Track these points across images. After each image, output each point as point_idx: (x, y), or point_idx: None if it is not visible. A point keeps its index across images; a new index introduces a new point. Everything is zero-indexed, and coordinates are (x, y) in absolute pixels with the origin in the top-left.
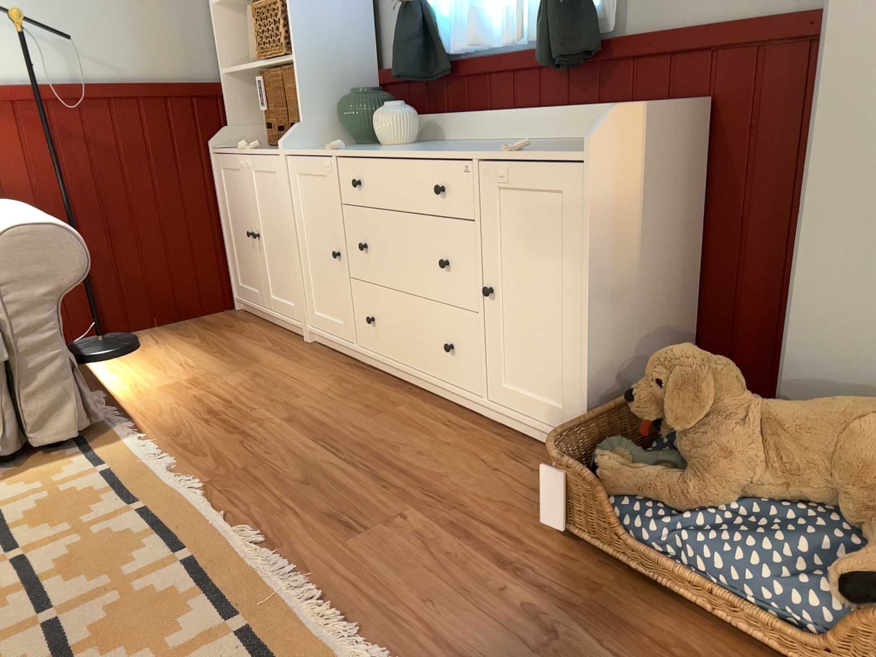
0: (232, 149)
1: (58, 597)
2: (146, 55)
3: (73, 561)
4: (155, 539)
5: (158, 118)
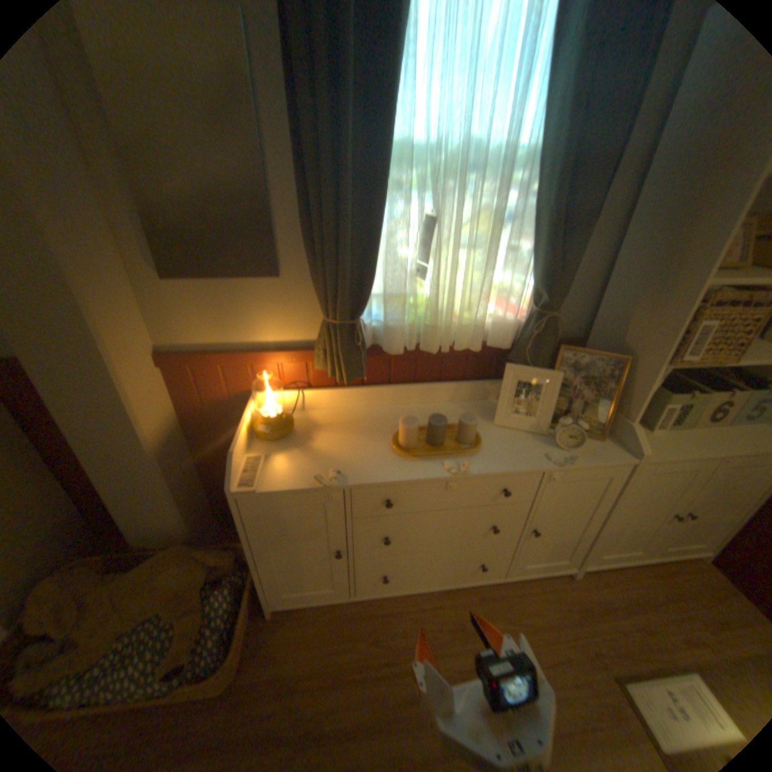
0: None
1: None
2: None
3: None
4: None
5: None
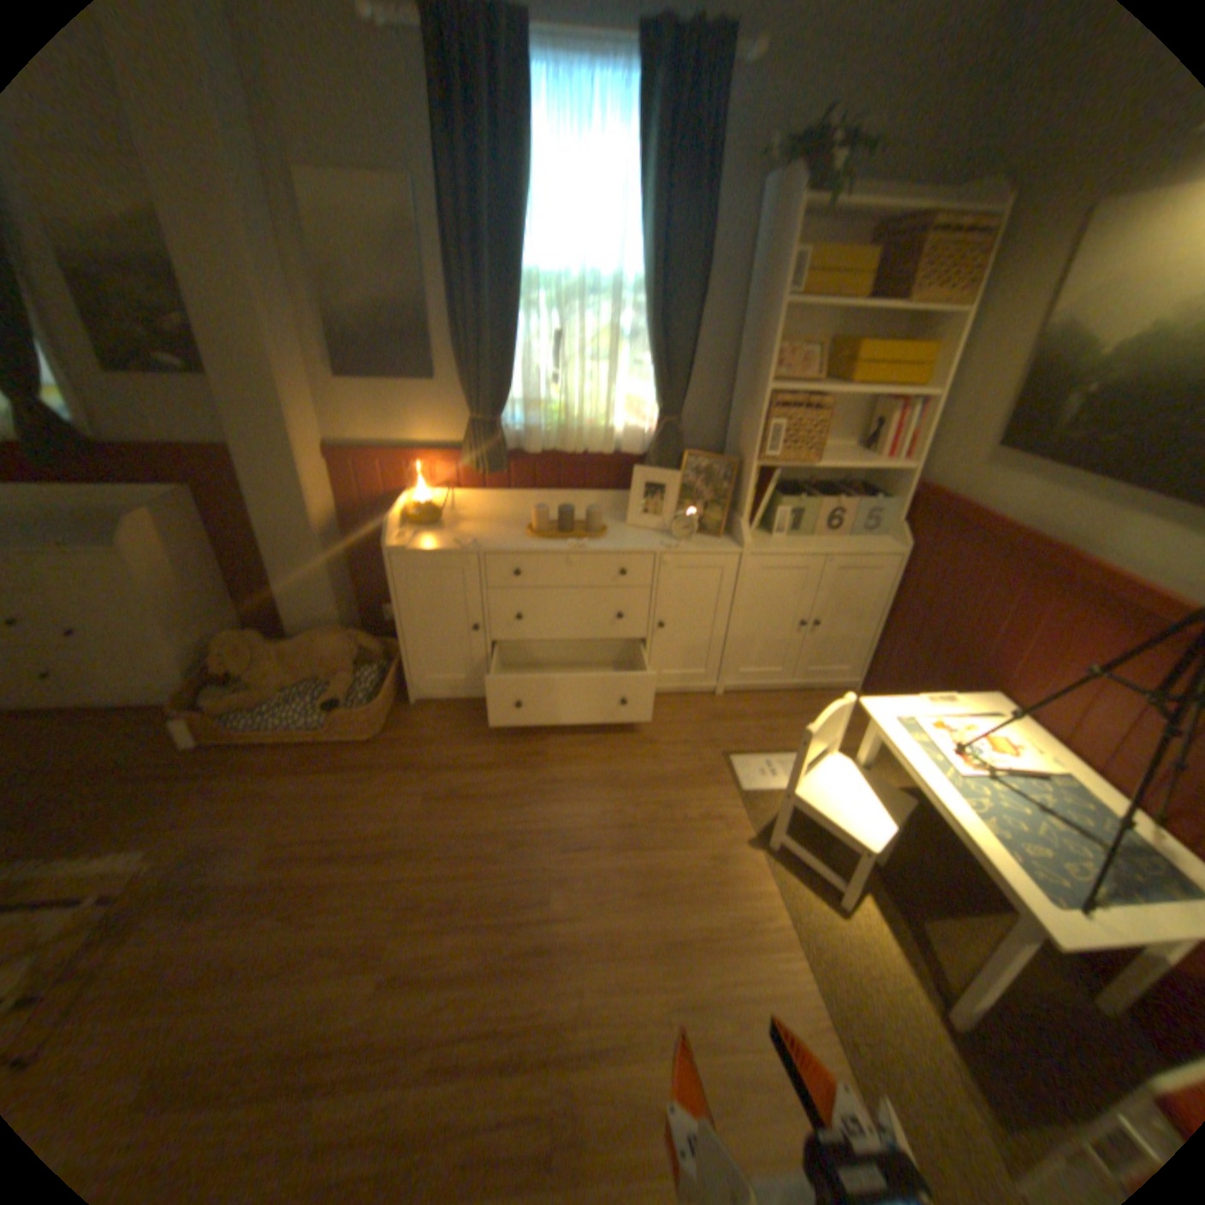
0: None
1: None
2: None
3: None
4: None
5: None
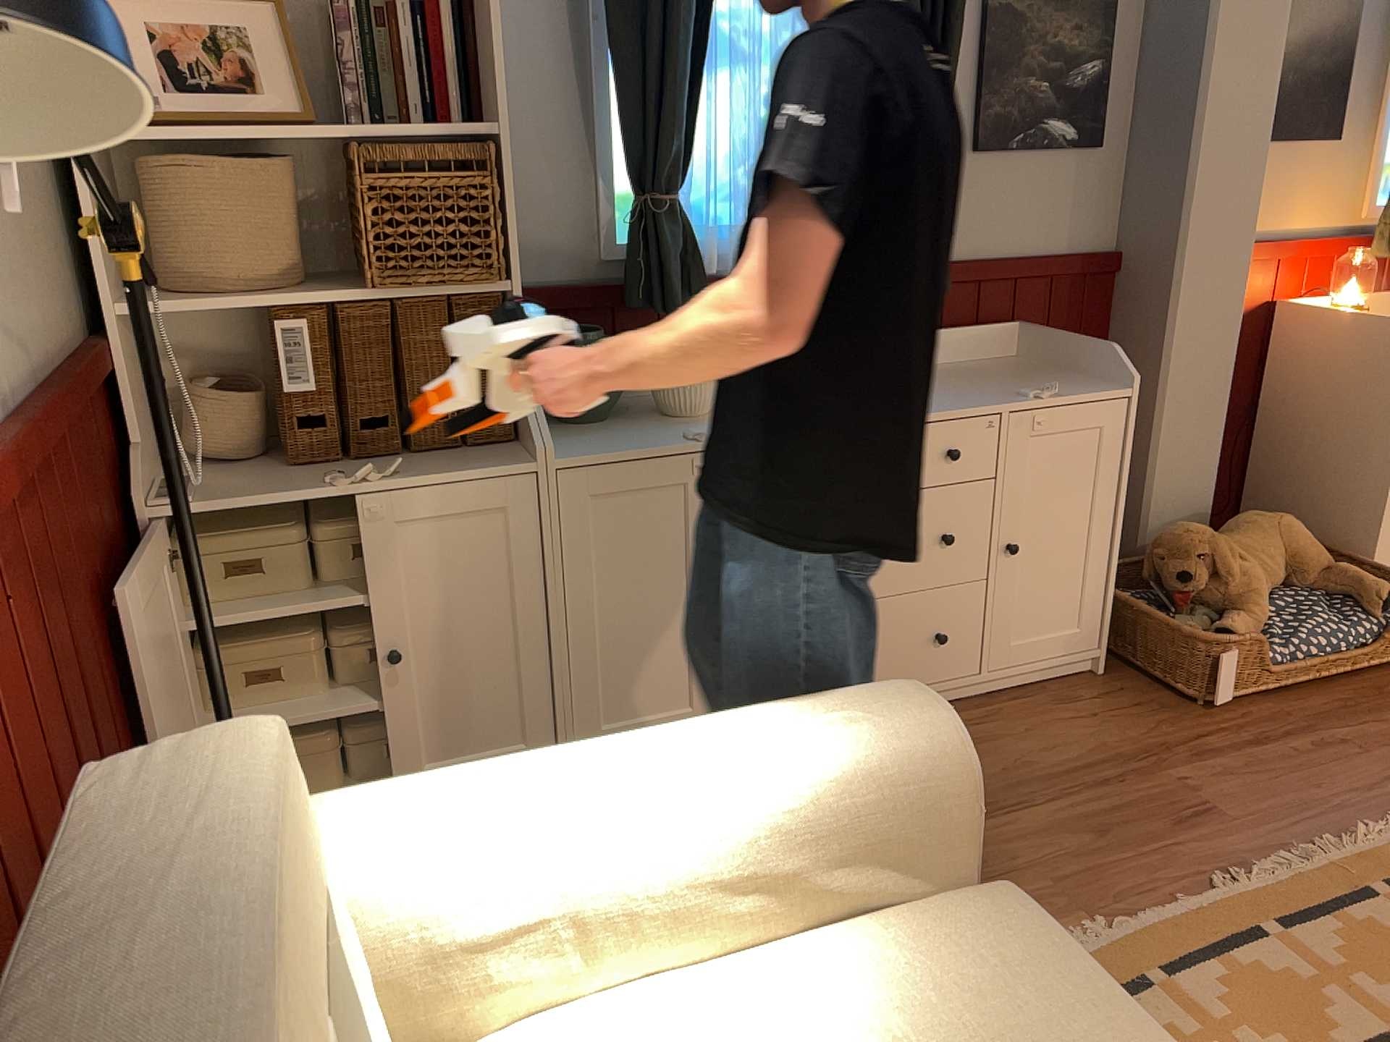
0: (196, 491)
1: (1375, 1033)
2: (27, 282)
3: (1298, 1030)
4: (1240, 955)
5: (79, 456)
